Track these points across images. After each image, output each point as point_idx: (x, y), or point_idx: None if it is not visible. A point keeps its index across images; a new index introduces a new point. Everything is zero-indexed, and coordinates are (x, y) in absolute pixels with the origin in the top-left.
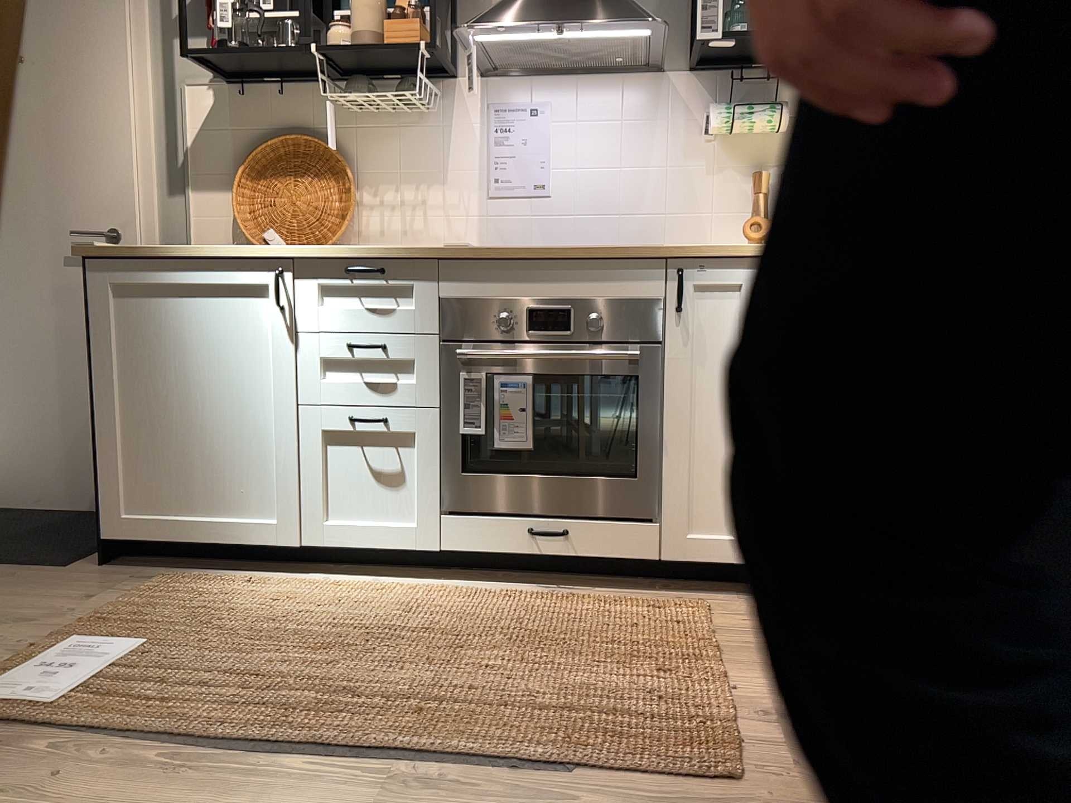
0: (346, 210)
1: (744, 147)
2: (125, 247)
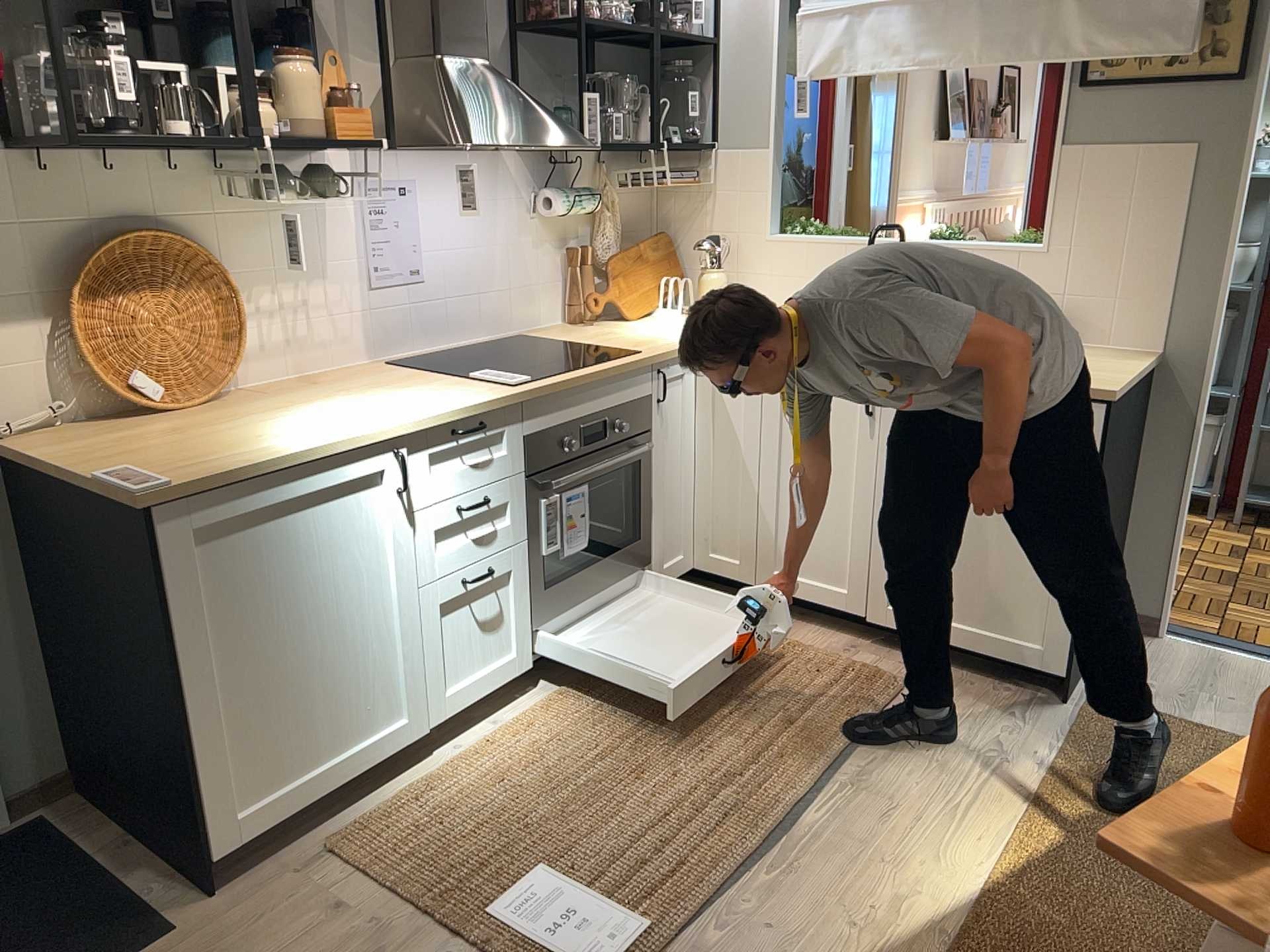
0: (231, 328)
1: (555, 222)
2: (202, 473)
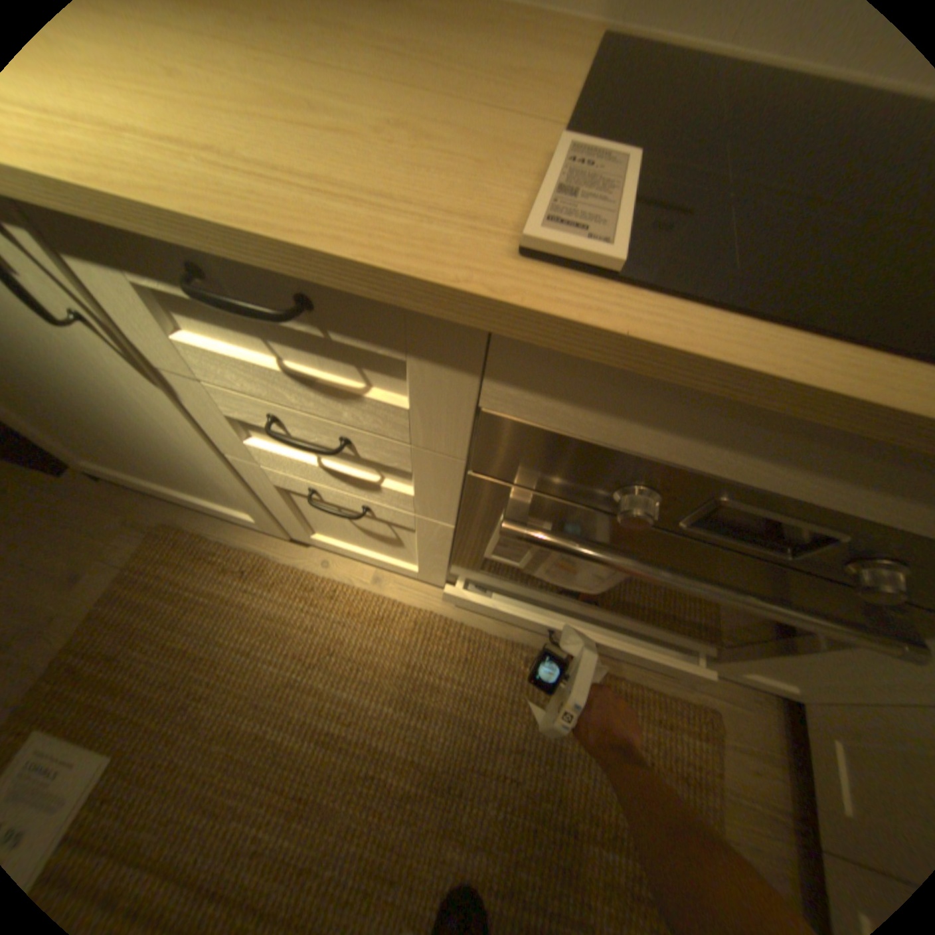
0: None
1: None
2: None
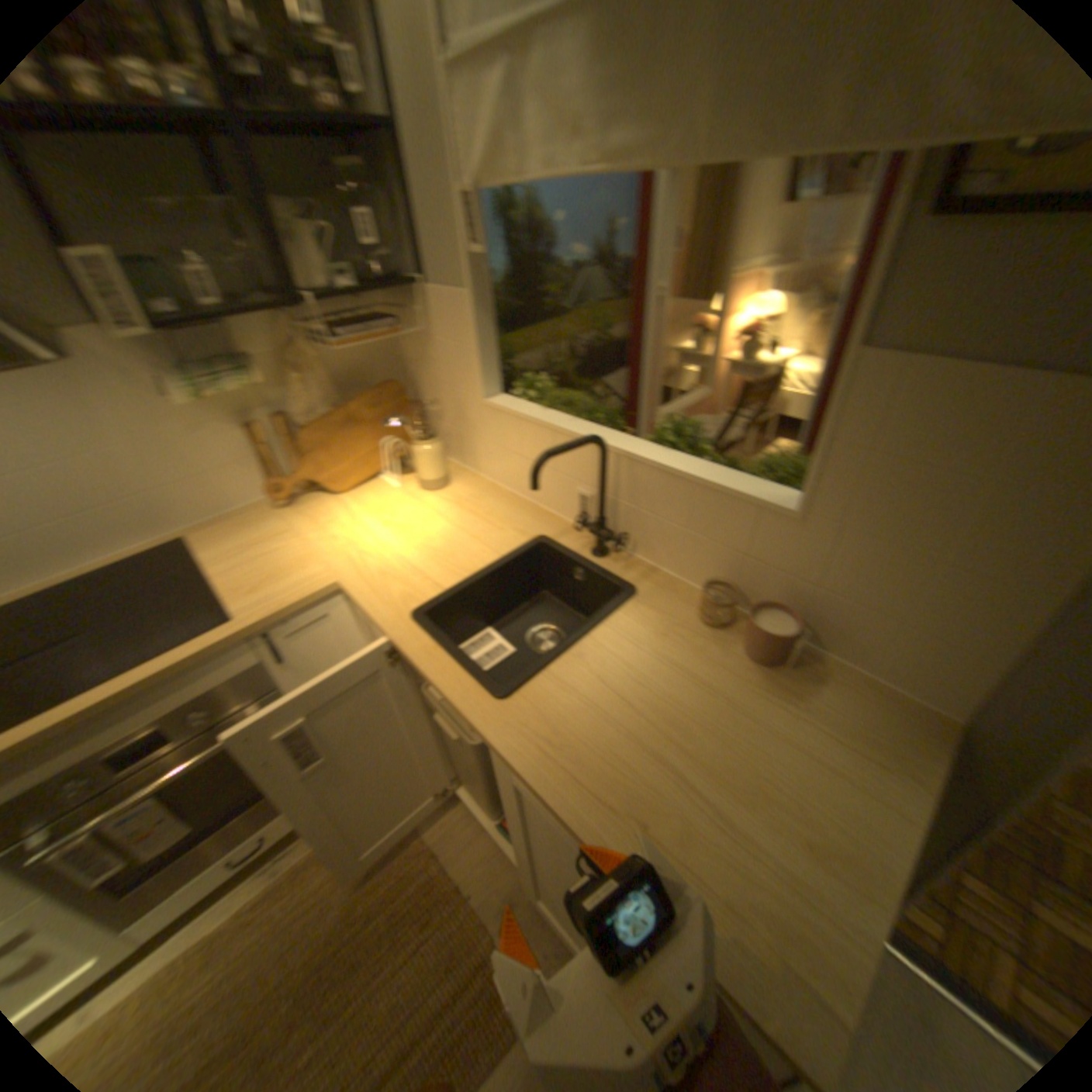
0: None
1: (210, 395)
2: None
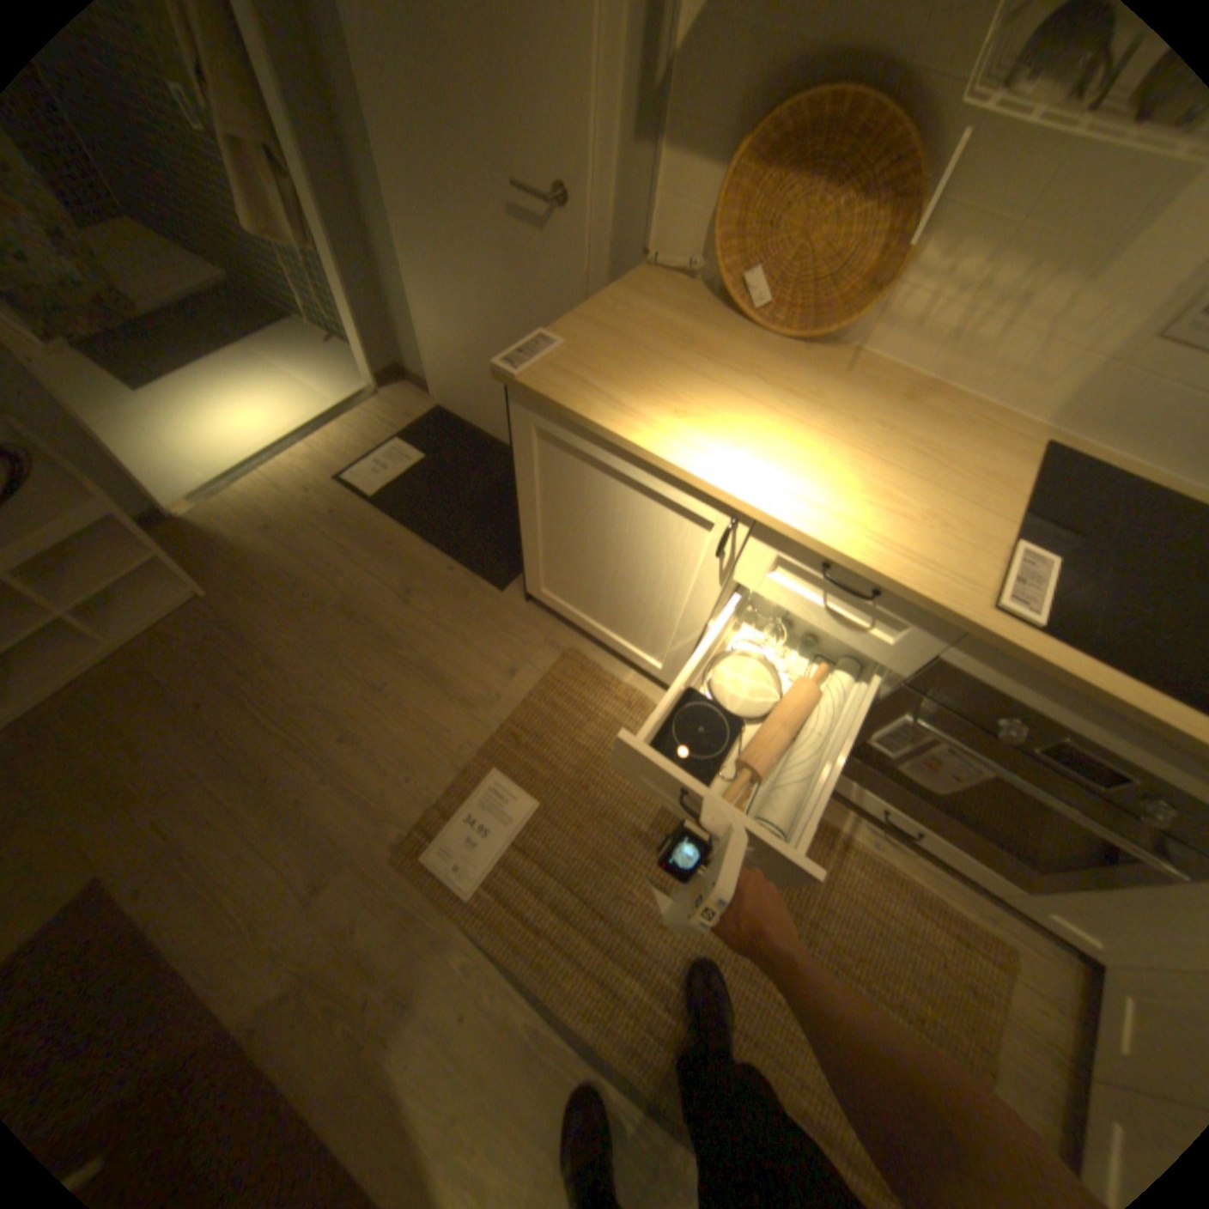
0: (887, 274)
1: None
2: (552, 389)
